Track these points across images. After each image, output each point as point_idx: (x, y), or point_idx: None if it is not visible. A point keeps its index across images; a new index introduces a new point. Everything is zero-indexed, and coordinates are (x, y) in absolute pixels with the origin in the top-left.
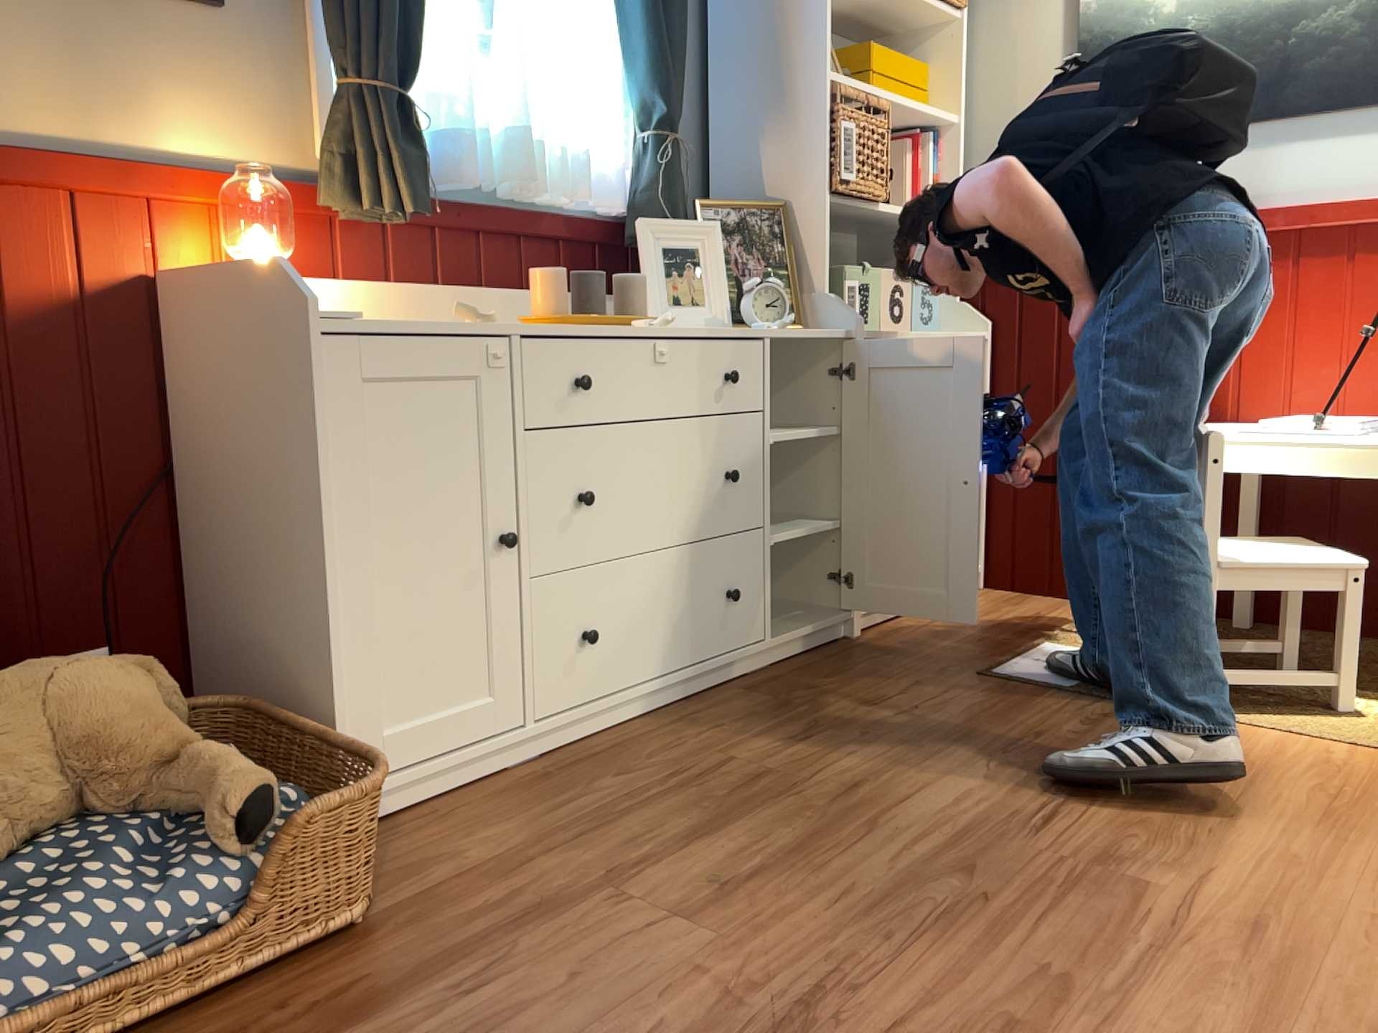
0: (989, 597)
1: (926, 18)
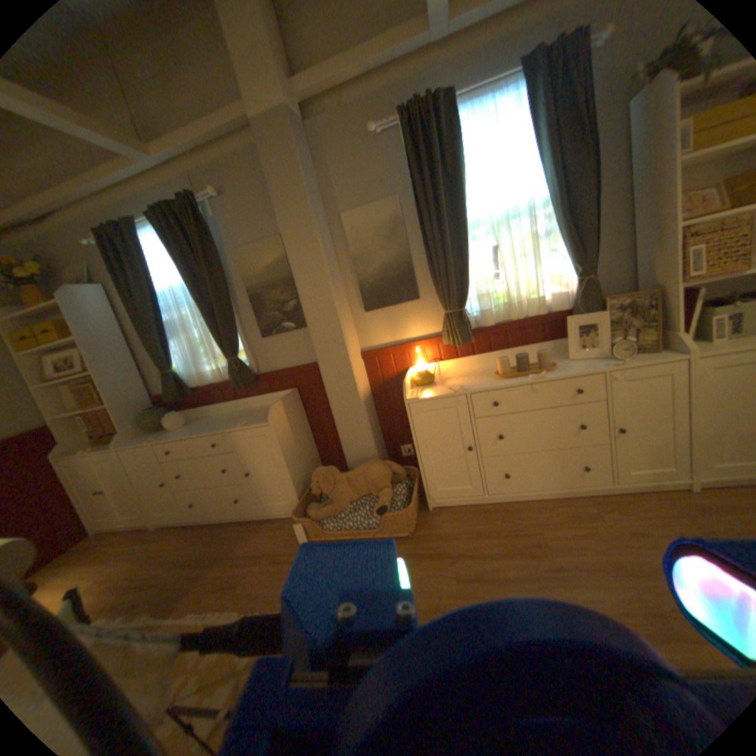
0: None
1: None
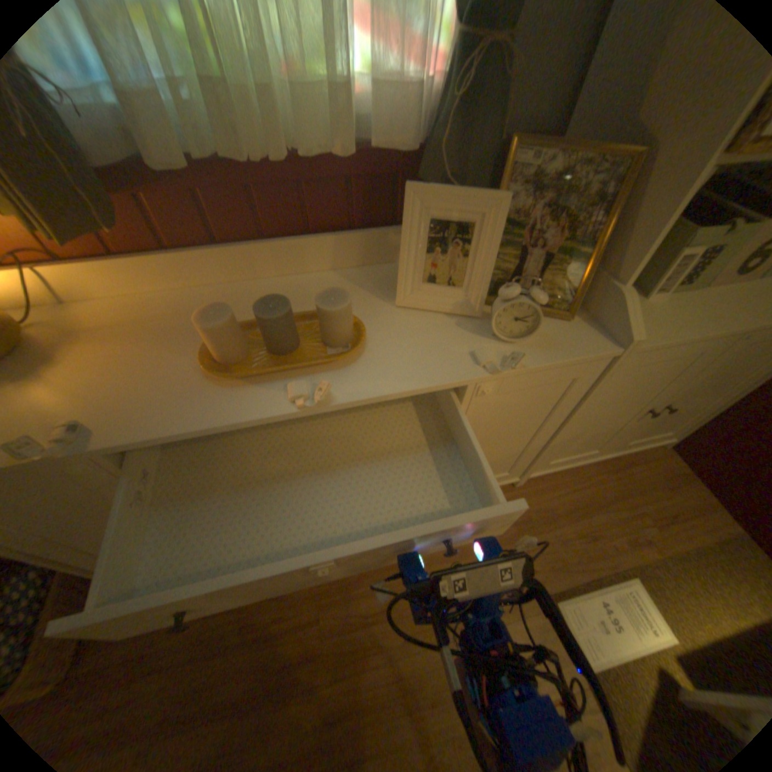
0: (662, 467)
1: None
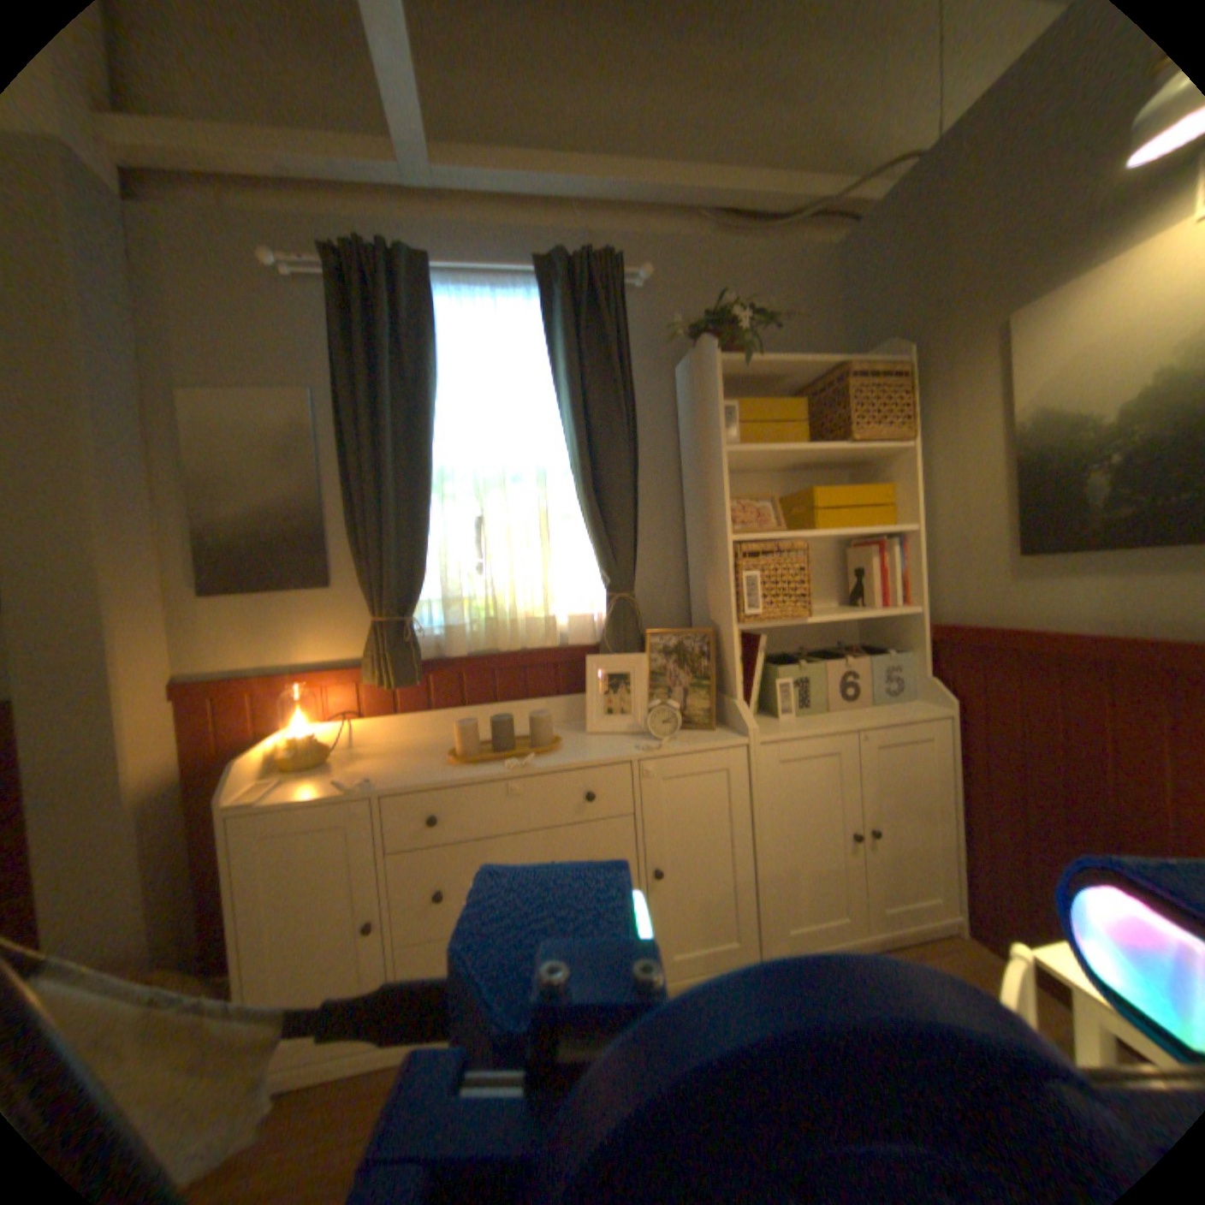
0: (963, 959)
1: (879, 451)
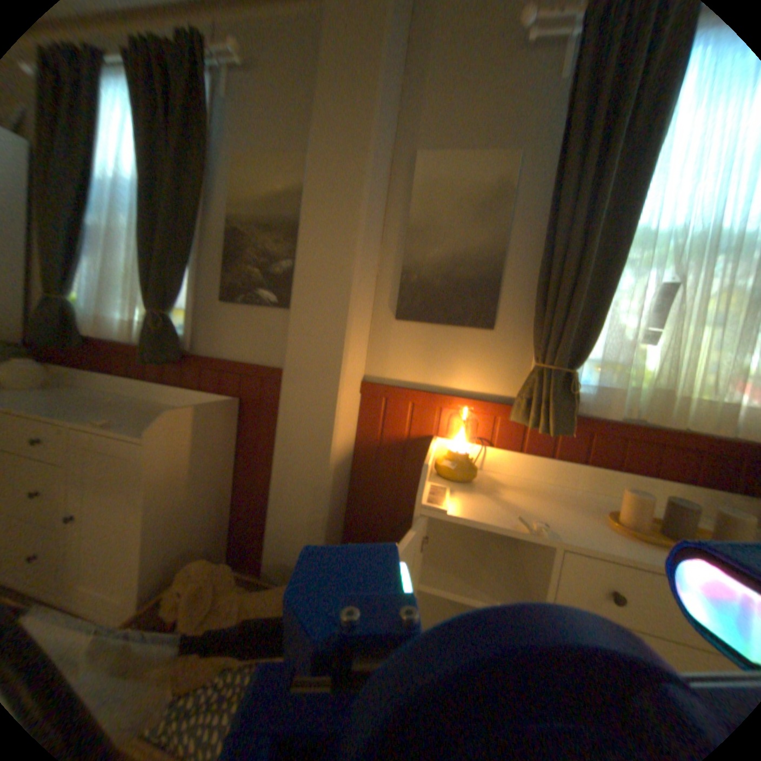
0: None
1: None
